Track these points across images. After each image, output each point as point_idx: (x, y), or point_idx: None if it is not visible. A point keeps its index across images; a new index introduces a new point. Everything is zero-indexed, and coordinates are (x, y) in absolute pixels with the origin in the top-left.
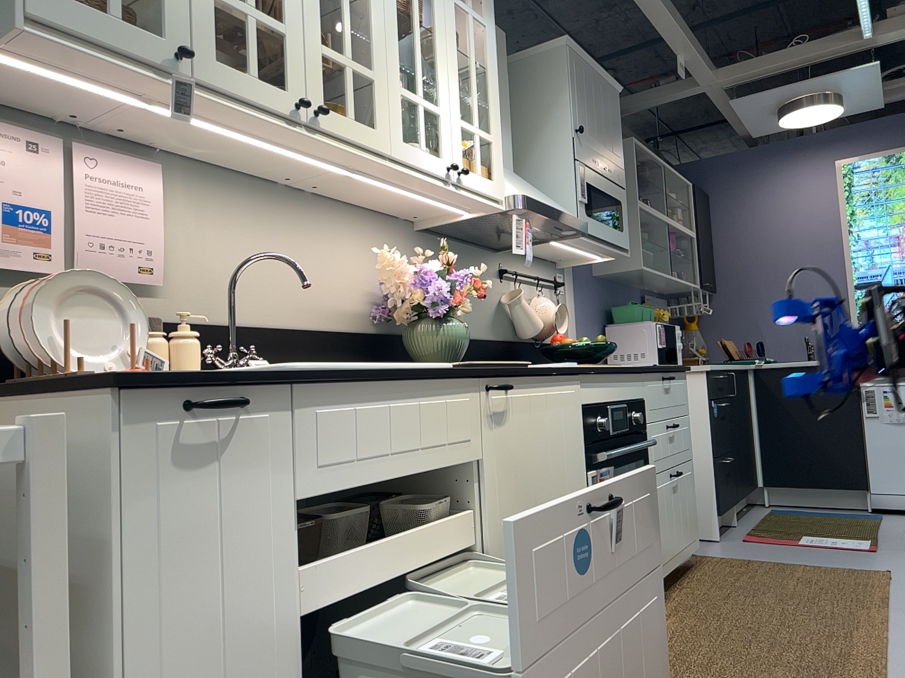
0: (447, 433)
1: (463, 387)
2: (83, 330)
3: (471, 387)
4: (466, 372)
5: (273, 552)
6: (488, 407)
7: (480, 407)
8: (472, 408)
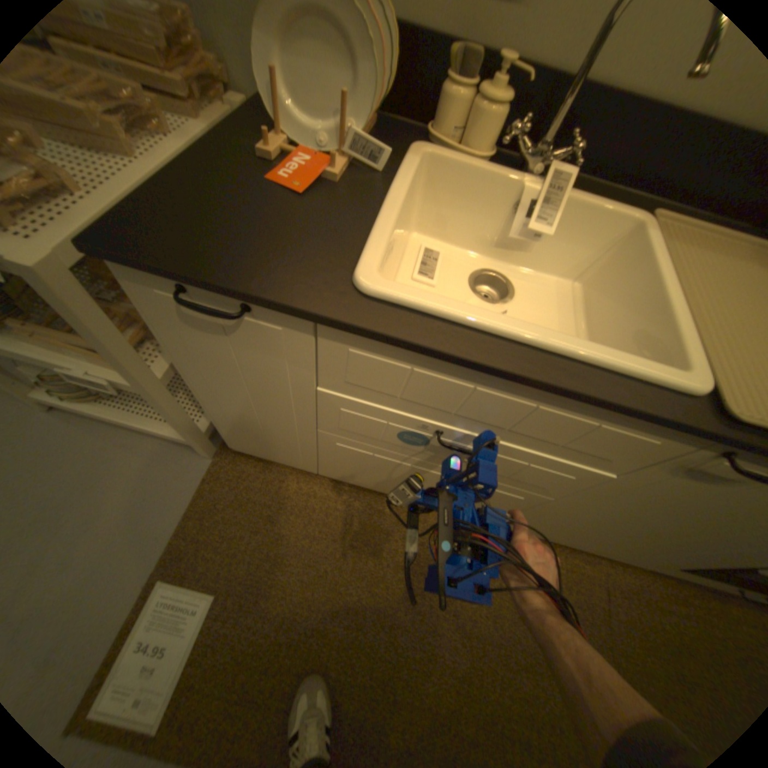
0: (576, 443)
1: (668, 432)
2: (317, 76)
3: (690, 439)
4: (694, 428)
5: (299, 400)
6: (705, 463)
7: (684, 457)
8: (661, 450)
